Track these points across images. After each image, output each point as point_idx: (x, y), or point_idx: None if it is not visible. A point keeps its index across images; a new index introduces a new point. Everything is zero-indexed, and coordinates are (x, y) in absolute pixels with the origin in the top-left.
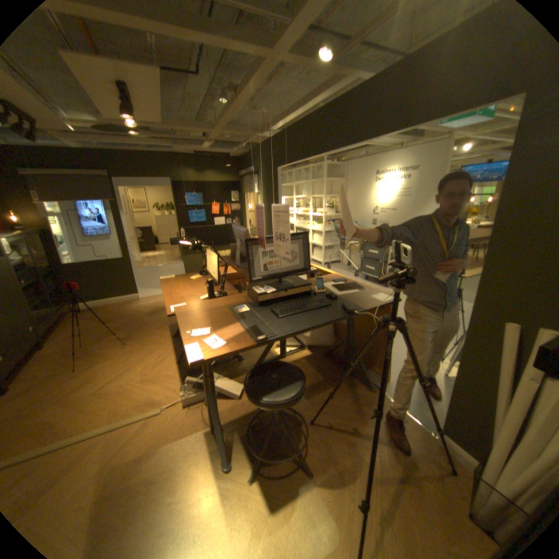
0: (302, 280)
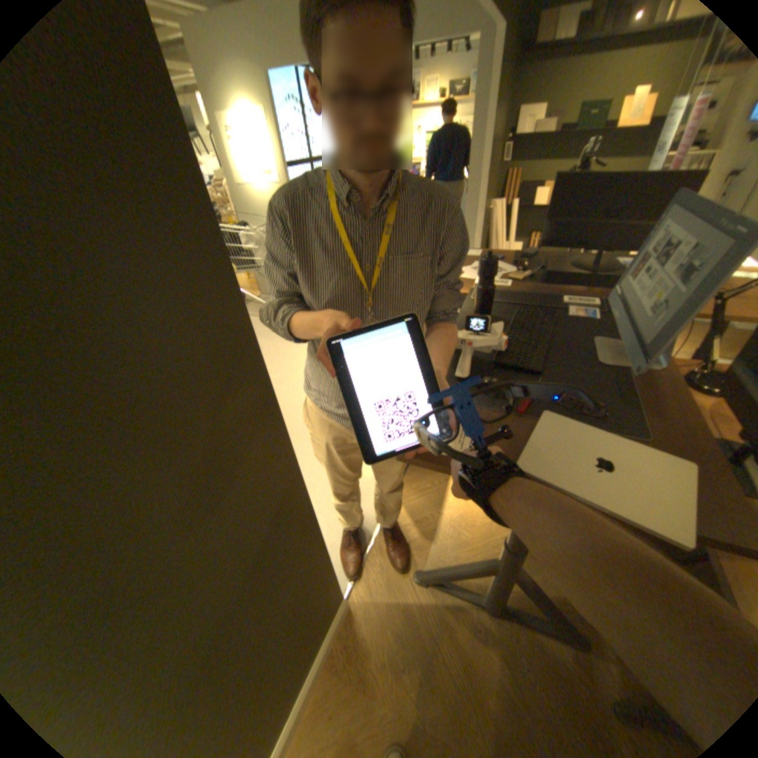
0: (549, 263)
